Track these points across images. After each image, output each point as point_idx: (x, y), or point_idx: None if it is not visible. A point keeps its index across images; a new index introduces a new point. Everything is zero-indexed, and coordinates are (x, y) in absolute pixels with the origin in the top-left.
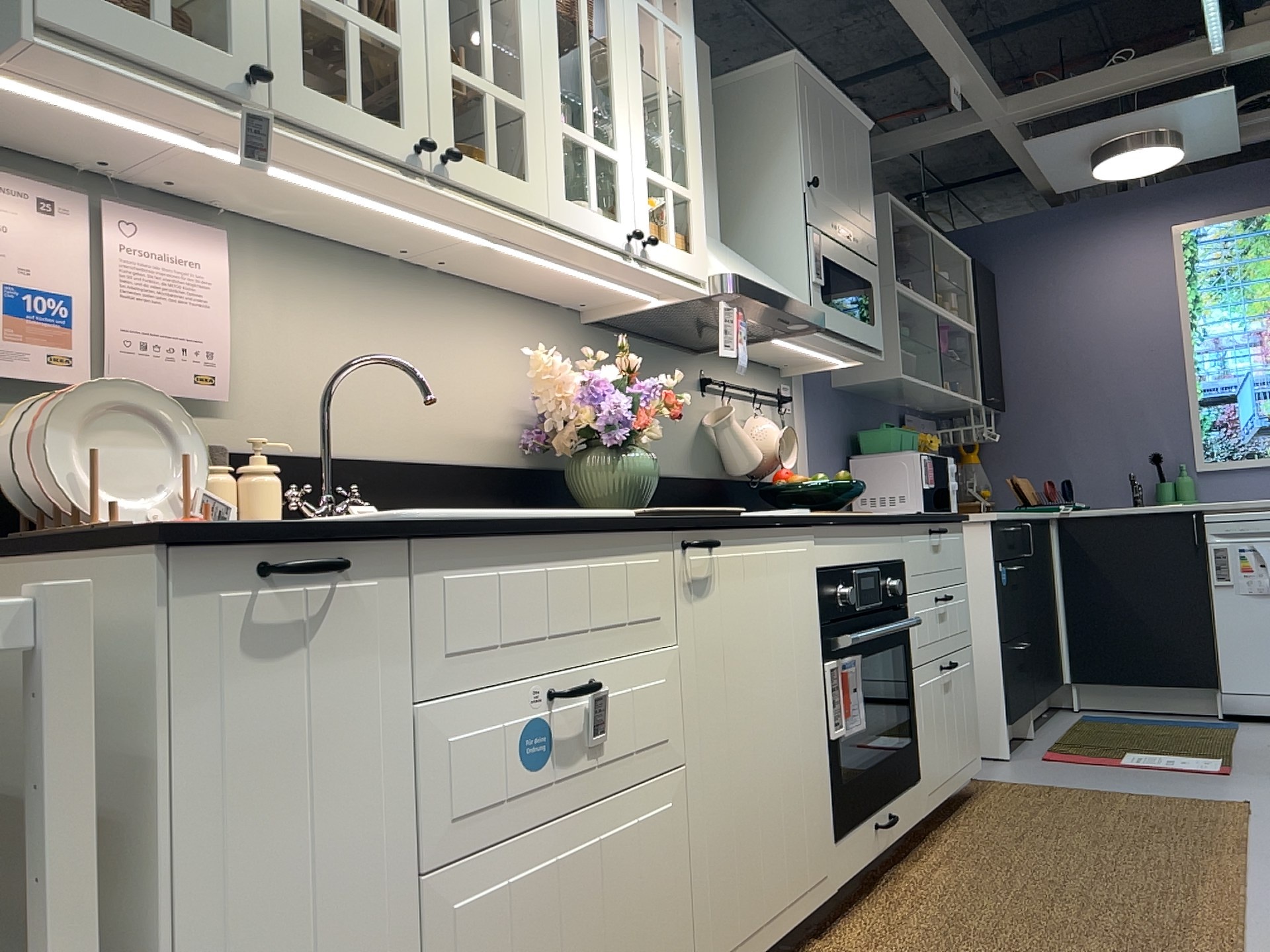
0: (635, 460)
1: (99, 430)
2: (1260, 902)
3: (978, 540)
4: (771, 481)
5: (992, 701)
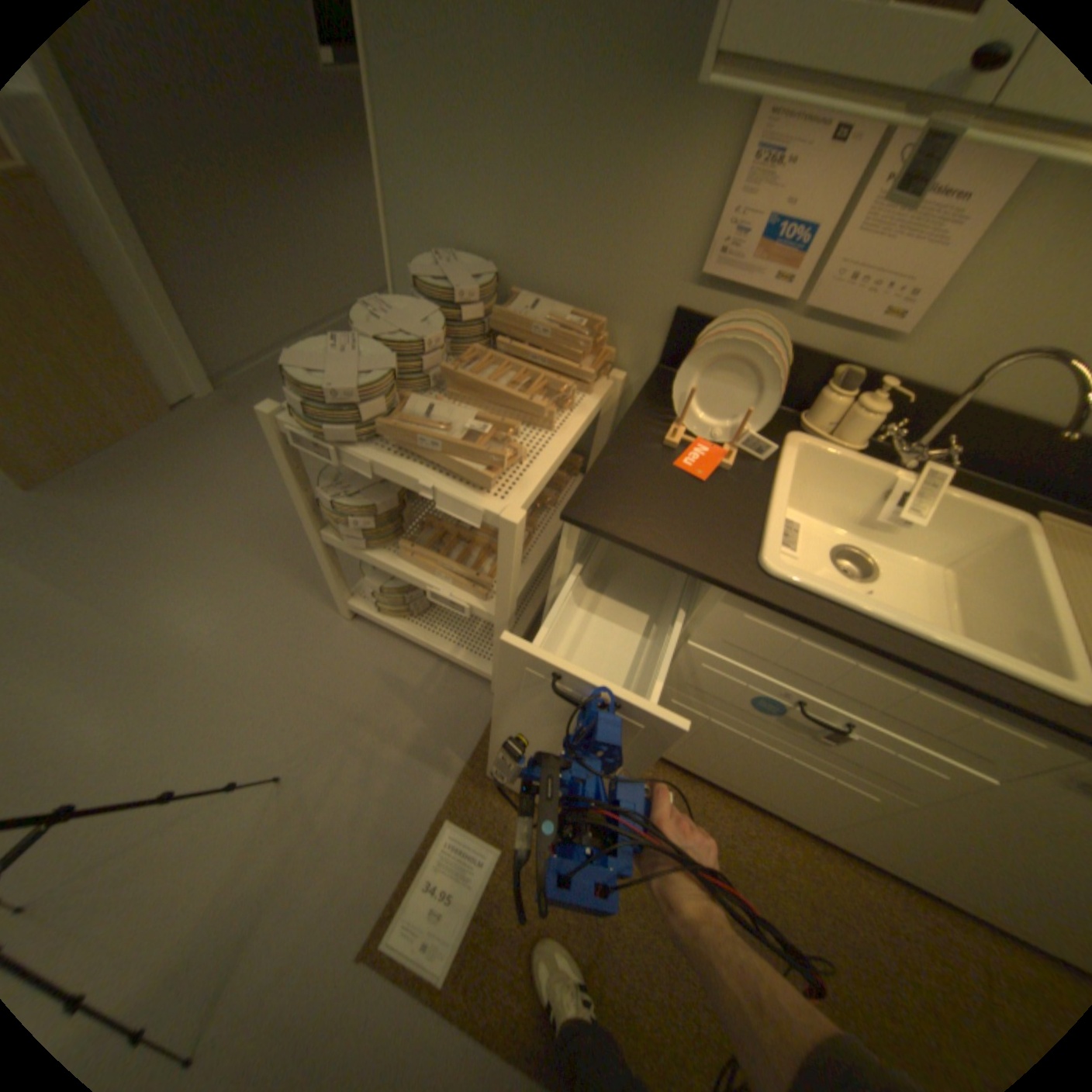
0: None
1: (727, 366)
2: None
3: None
4: None
5: None
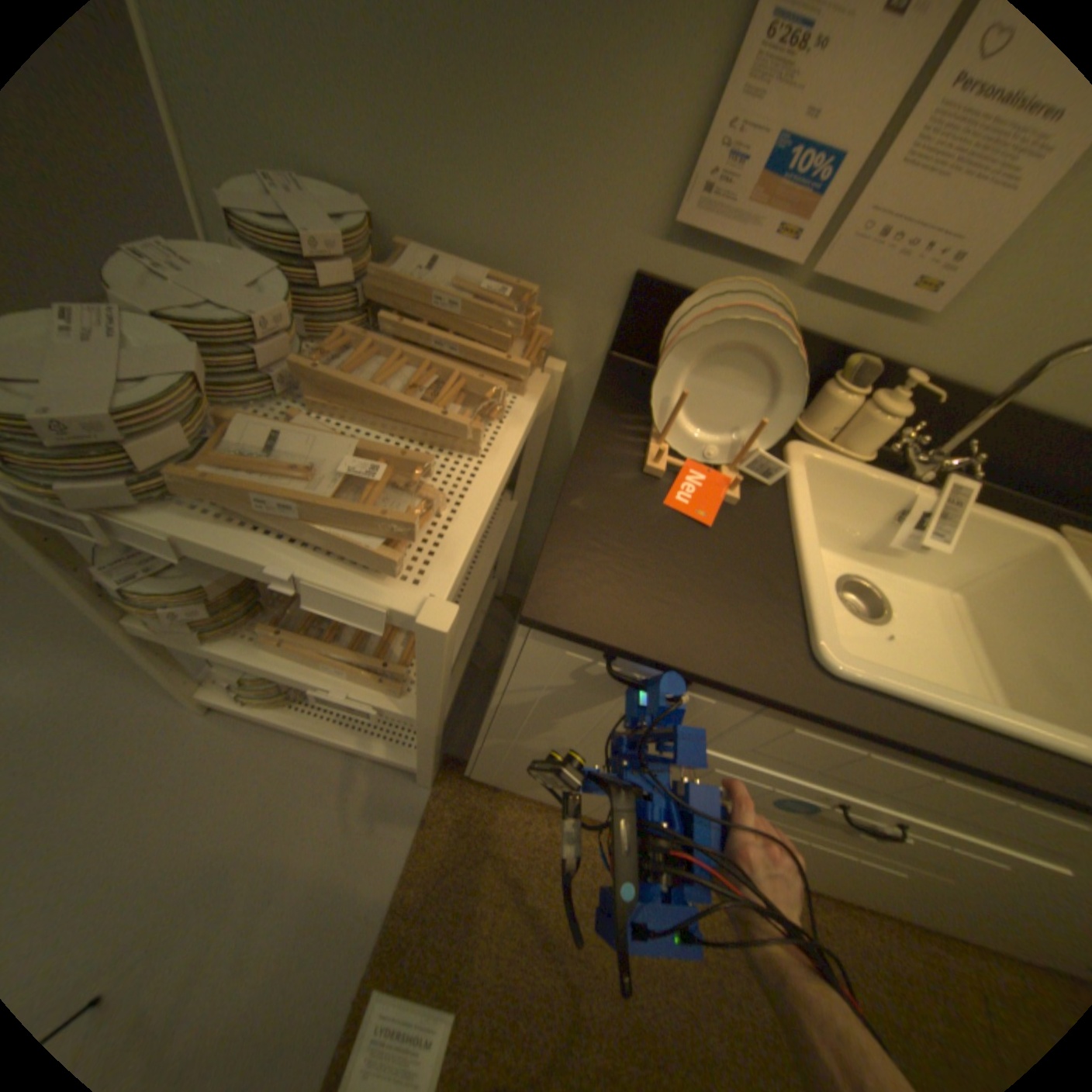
0: None
1: (726, 358)
2: None
3: None
4: None
5: None
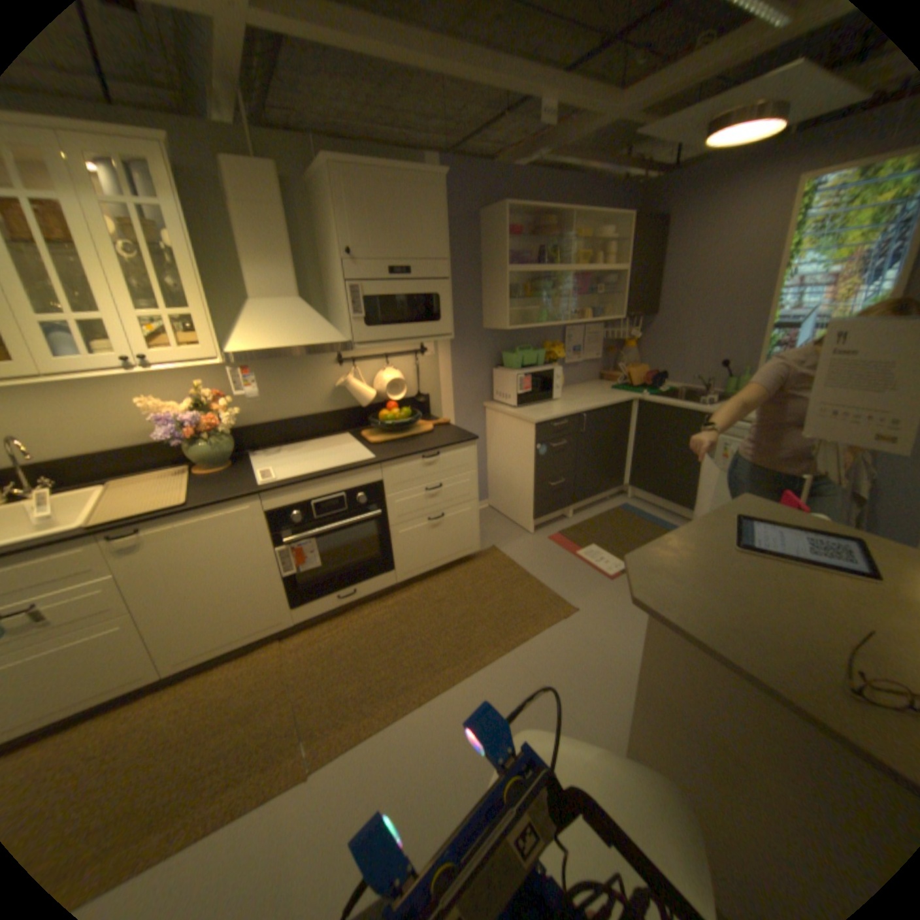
0: (205, 447)
1: None
2: (455, 693)
3: (529, 432)
4: (378, 411)
5: (528, 509)
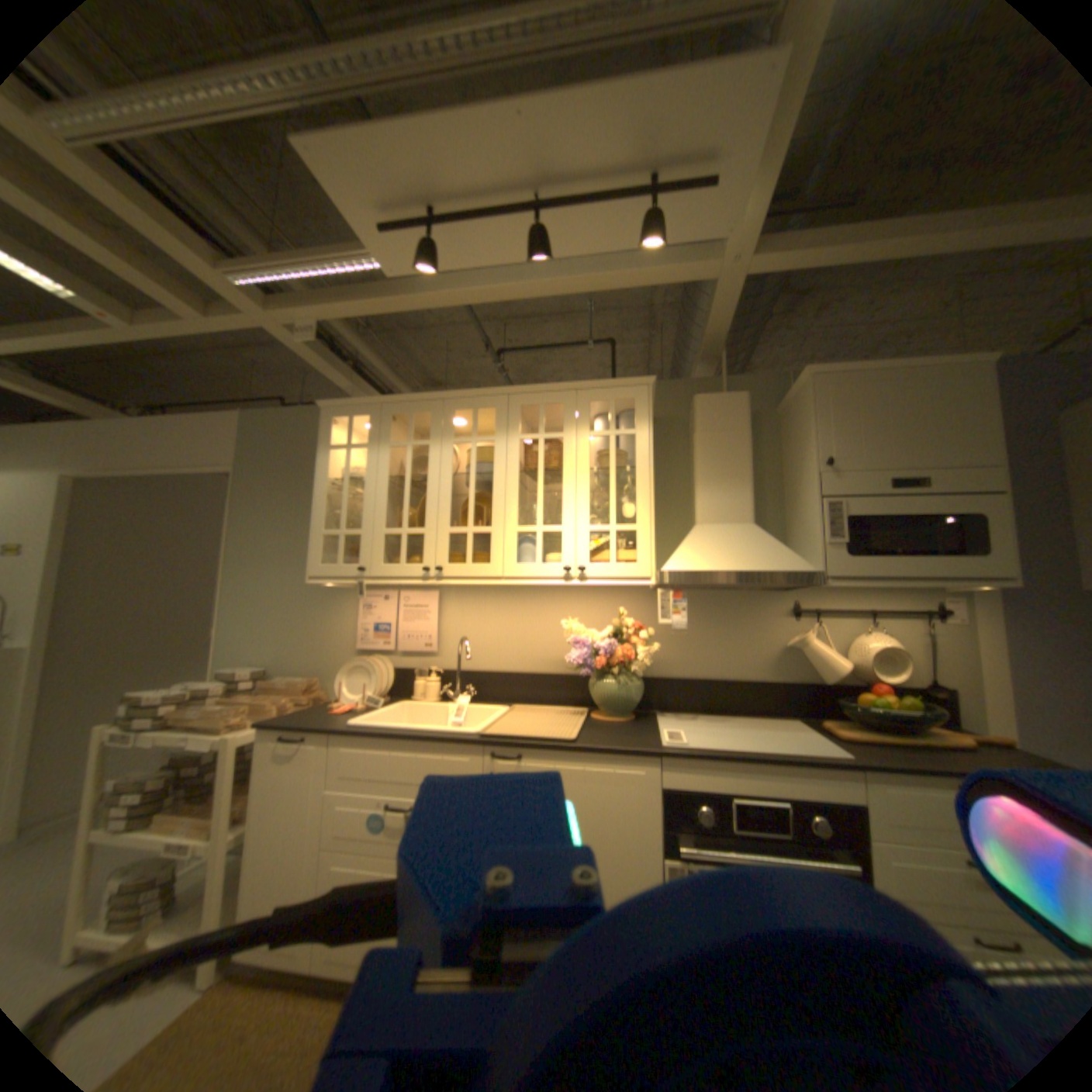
0: (610, 684)
1: (359, 672)
2: None
3: None
4: (854, 693)
5: None
